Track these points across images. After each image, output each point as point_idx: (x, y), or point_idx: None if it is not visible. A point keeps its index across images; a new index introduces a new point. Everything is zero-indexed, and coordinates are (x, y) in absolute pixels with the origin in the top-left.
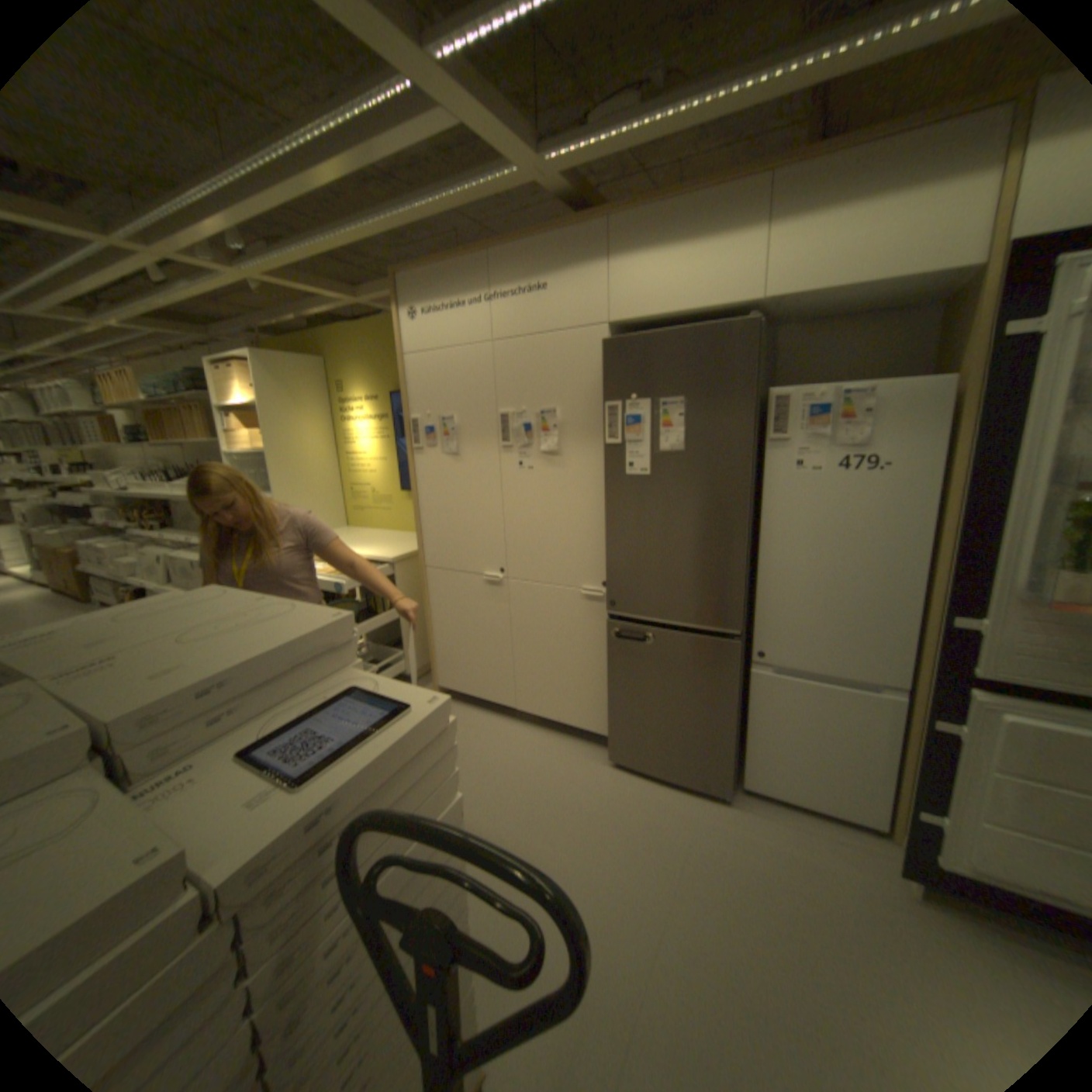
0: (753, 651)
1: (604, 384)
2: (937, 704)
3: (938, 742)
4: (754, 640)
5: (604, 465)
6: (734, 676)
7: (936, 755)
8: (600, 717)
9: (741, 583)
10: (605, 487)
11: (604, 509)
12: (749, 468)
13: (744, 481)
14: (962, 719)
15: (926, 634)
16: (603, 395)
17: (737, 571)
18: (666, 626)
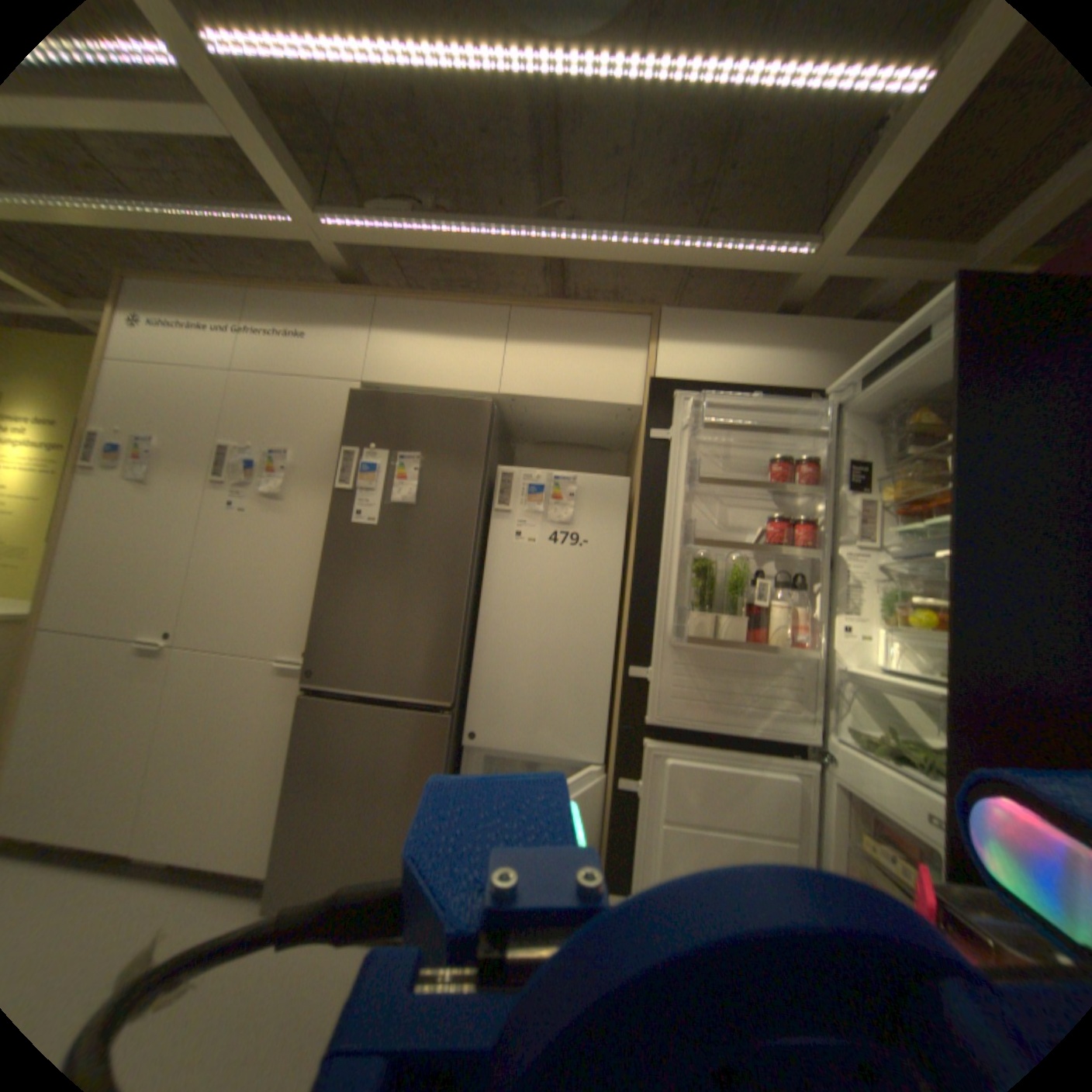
0: (466, 734)
1: (346, 436)
2: (622, 769)
3: (620, 801)
4: (468, 720)
5: (331, 517)
6: (440, 758)
7: (619, 818)
8: (265, 848)
9: (456, 646)
10: (328, 540)
11: (323, 564)
12: (473, 528)
13: (467, 540)
14: (638, 771)
15: (614, 702)
16: (344, 447)
17: (454, 632)
18: (372, 703)
